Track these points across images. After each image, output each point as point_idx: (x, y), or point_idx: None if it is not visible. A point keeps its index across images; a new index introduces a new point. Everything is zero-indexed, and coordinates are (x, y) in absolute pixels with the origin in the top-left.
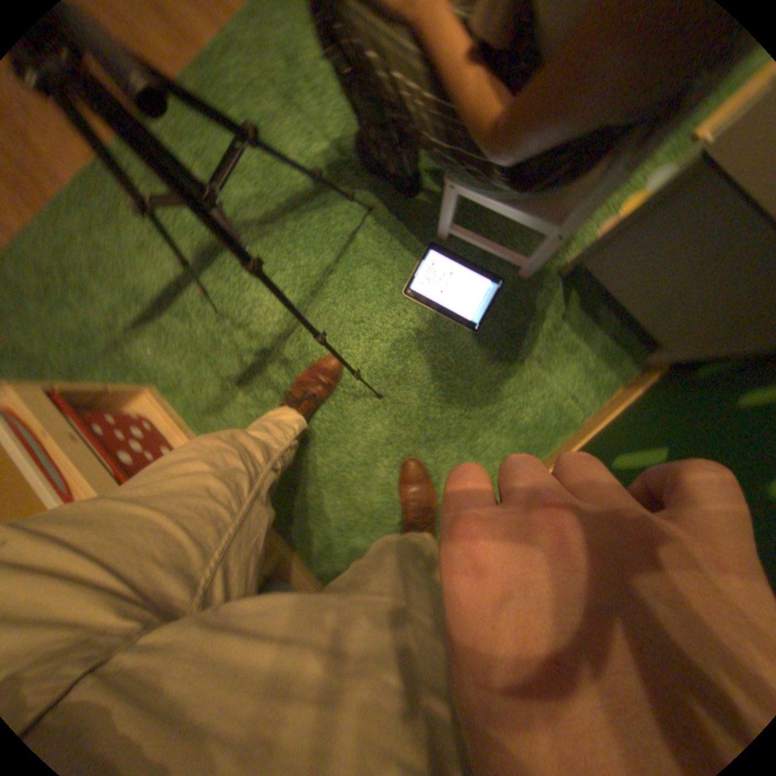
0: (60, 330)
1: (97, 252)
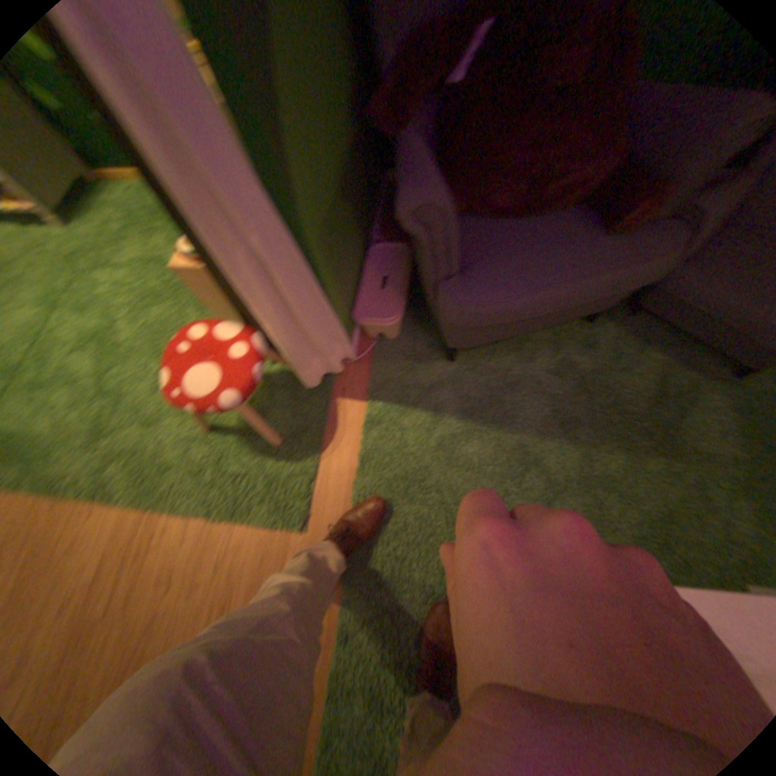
0: (227, 425)
1: (152, 445)
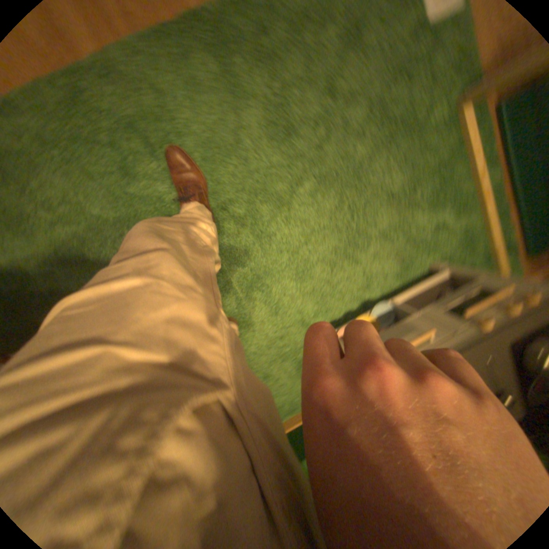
0: None
1: None
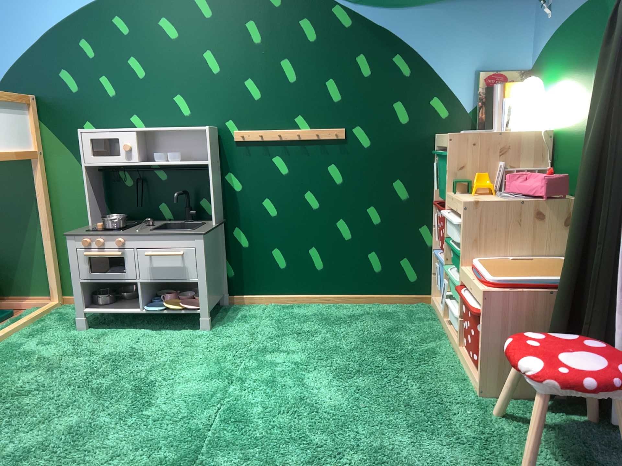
0: None
1: None
